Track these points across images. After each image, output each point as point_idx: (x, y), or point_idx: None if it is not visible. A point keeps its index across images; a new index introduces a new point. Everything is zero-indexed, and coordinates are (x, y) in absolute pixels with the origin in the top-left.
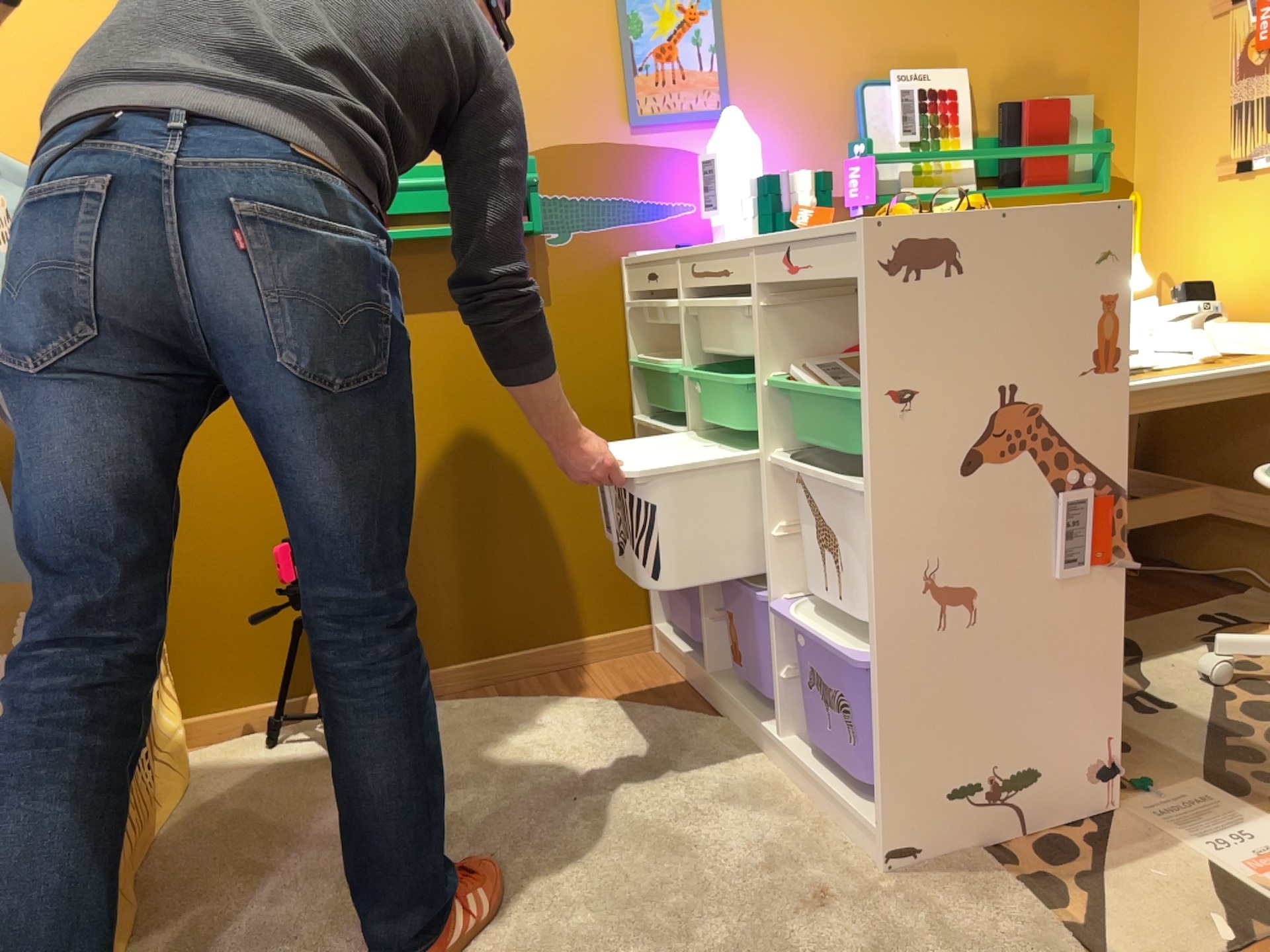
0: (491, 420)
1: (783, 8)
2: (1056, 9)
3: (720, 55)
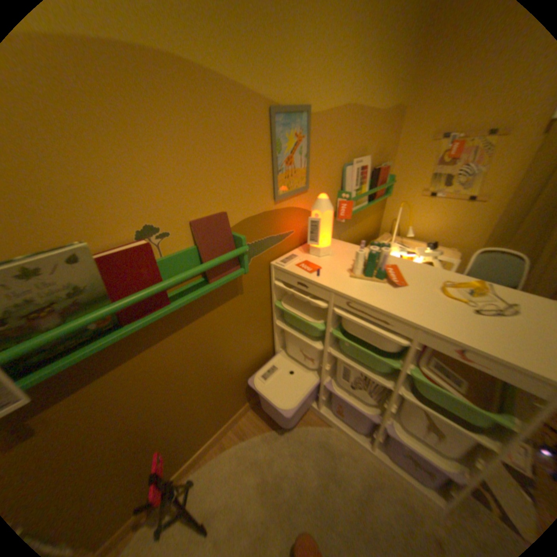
0: (223, 351)
1: (328, 131)
2: (390, 128)
3: (308, 159)
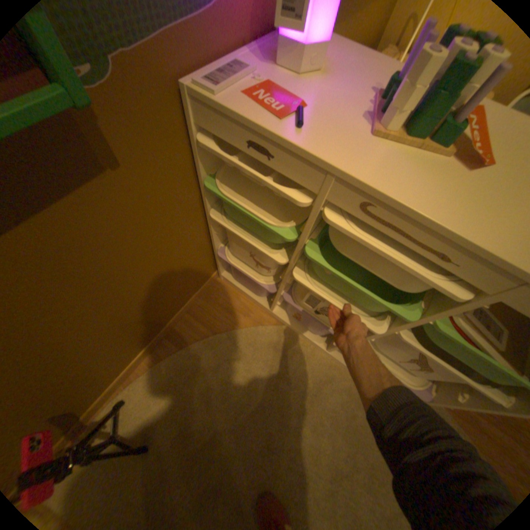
0: (112, 275)
1: None
2: None
3: None
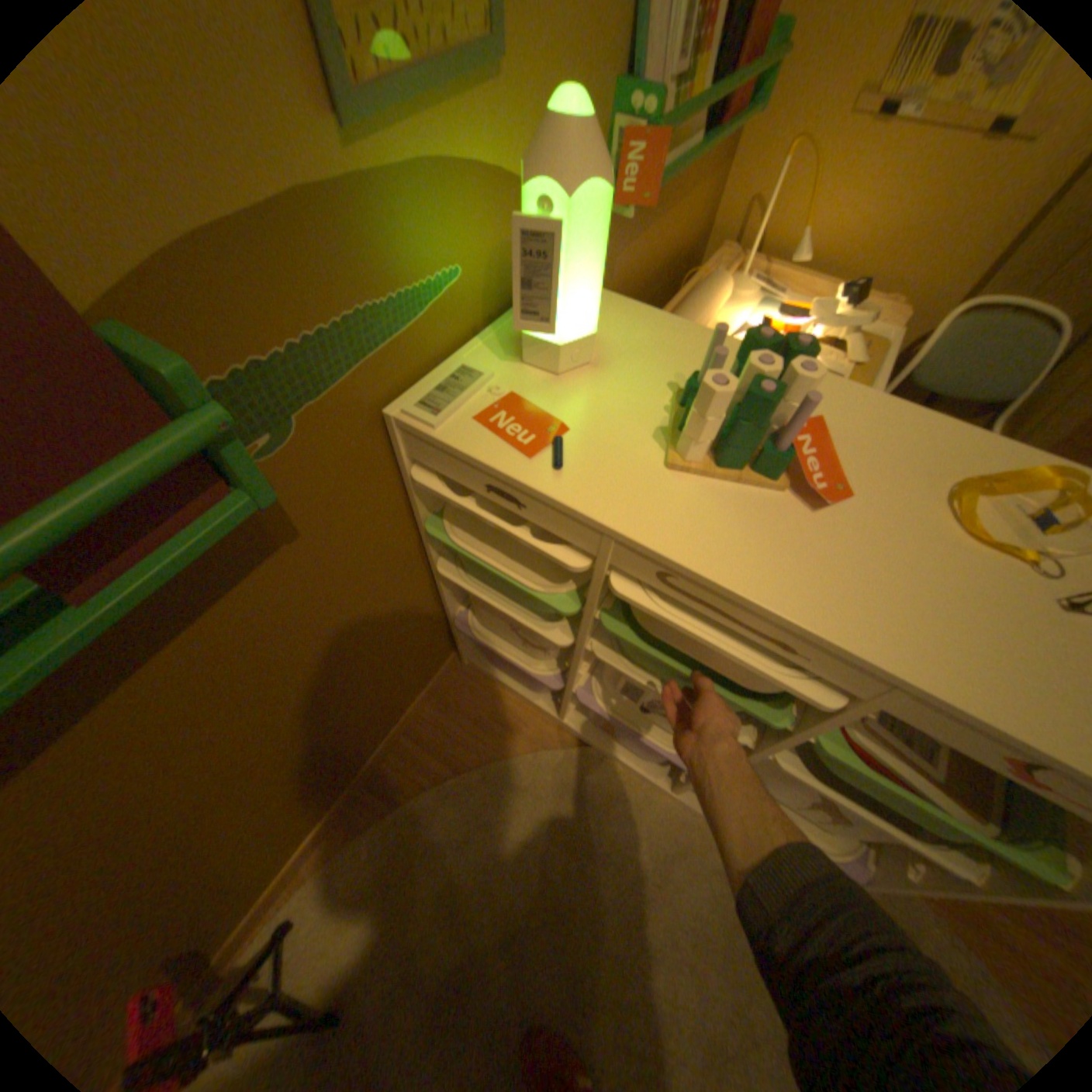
0: (280, 693)
1: None
2: None
3: None
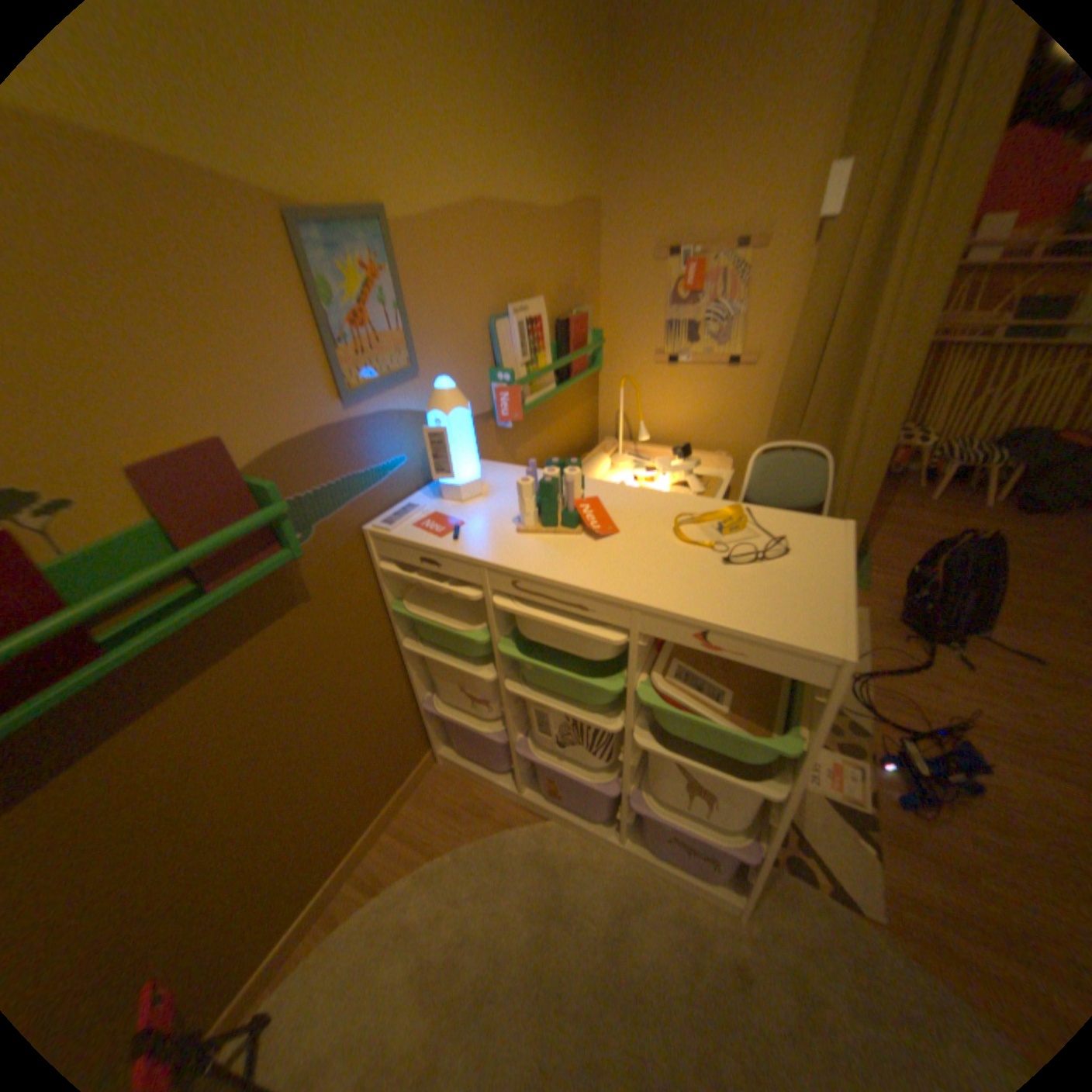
0: (286, 725)
1: (438, 253)
2: (573, 241)
3: (402, 310)
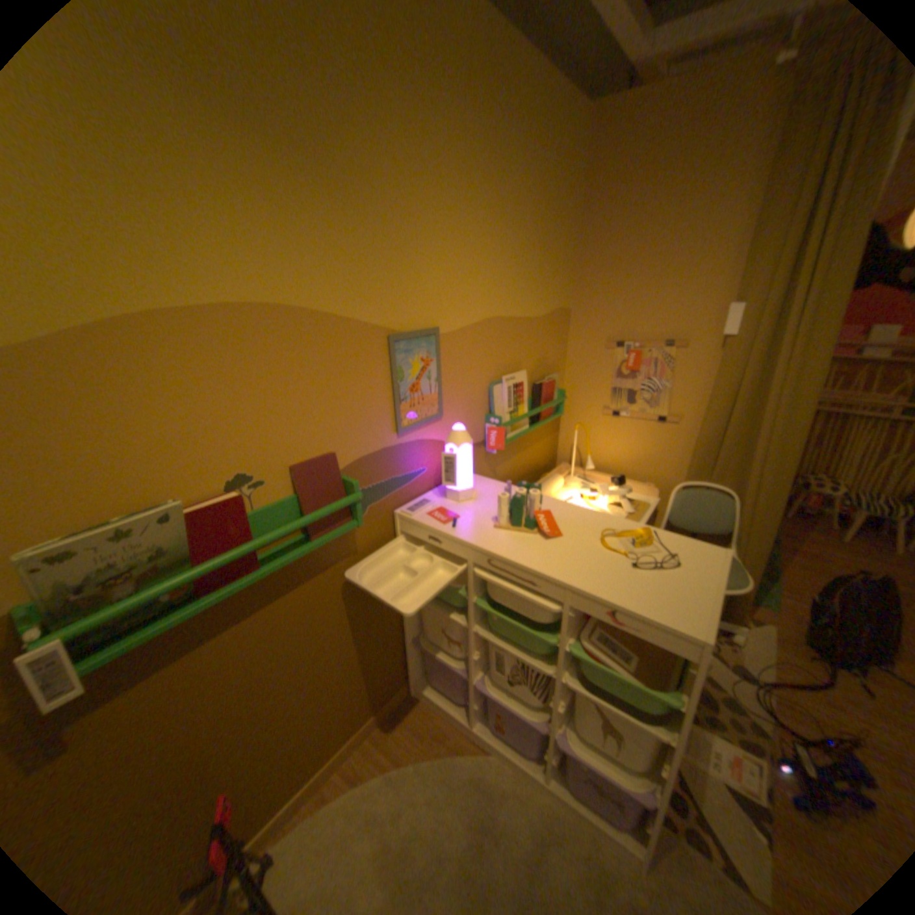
0: (327, 637)
1: (464, 350)
2: (550, 335)
3: (439, 383)
